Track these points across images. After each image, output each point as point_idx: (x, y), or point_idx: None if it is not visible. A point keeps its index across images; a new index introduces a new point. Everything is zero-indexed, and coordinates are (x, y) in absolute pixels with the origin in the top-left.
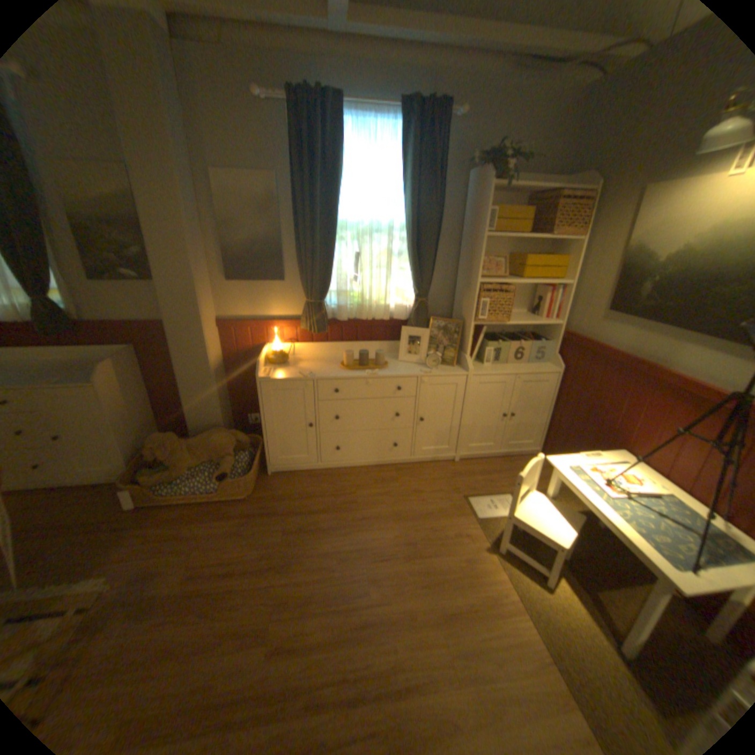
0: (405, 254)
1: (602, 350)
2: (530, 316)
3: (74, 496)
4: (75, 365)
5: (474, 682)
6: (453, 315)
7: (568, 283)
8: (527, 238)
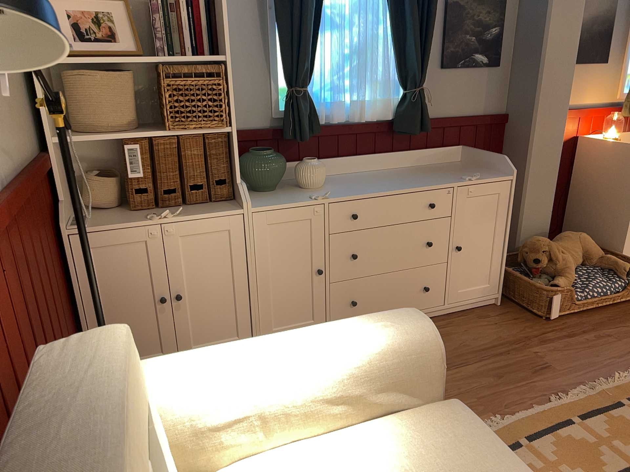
0: None
1: None
2: None
3: (462, 321)
4: (426, 169)
5: None
6: None
7: None
8: None
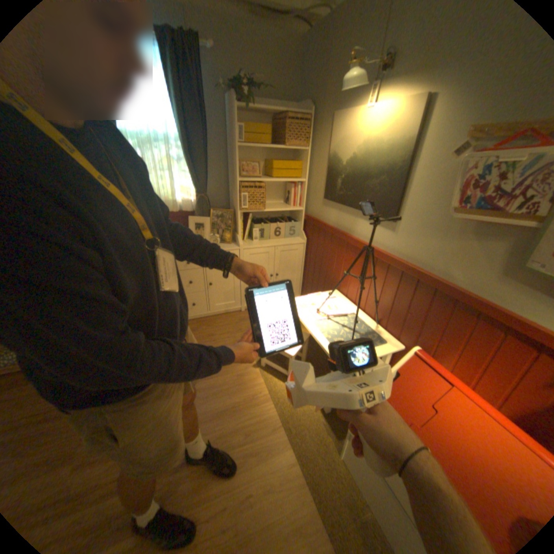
0: (183, 159)
1: (322, 226)
2: (283, 206)
3: None
4: None
5: (229, 450)
6: (230, 207)
7: (302, 181)
8: (274, 148)
